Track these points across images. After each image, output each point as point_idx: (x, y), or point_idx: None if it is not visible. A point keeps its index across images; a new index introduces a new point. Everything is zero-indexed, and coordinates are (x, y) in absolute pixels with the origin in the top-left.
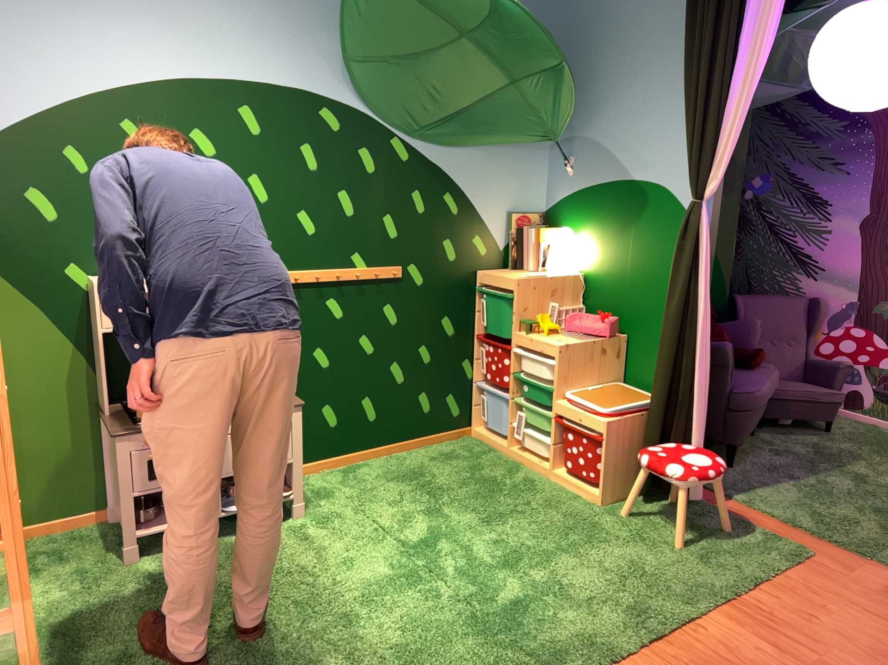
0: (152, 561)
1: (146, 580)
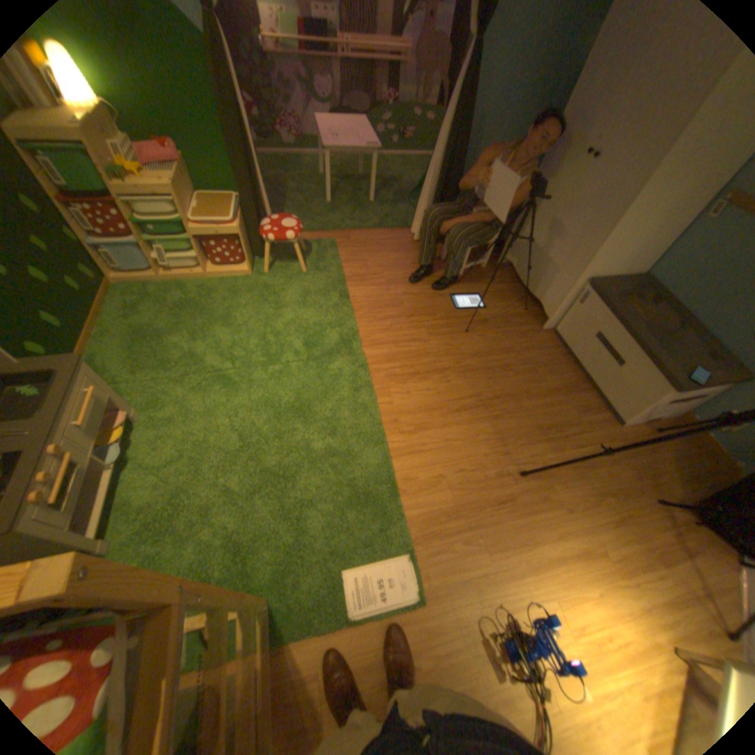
0: (113, 531)
1: (139, 536)
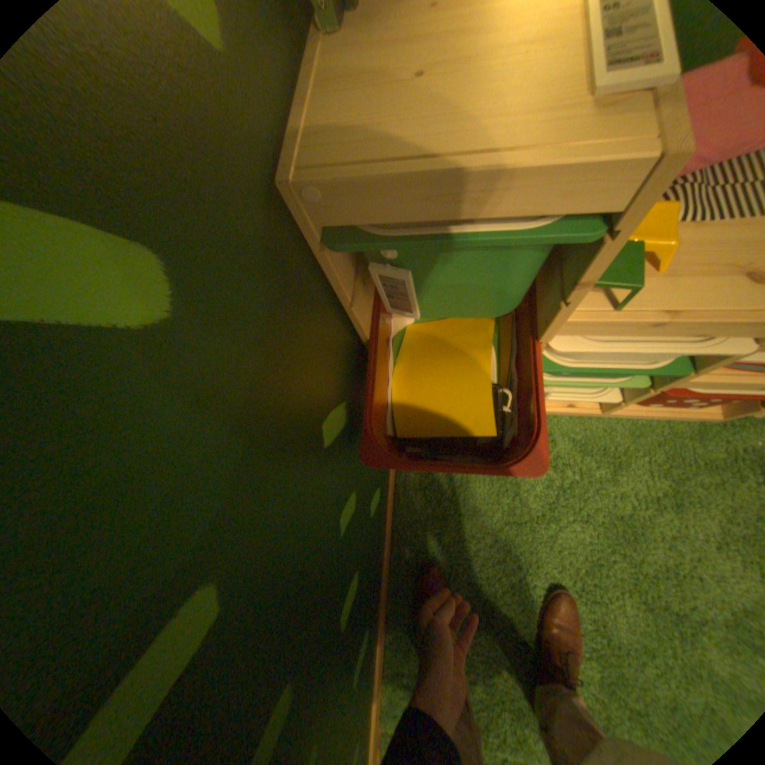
0: None
1: None
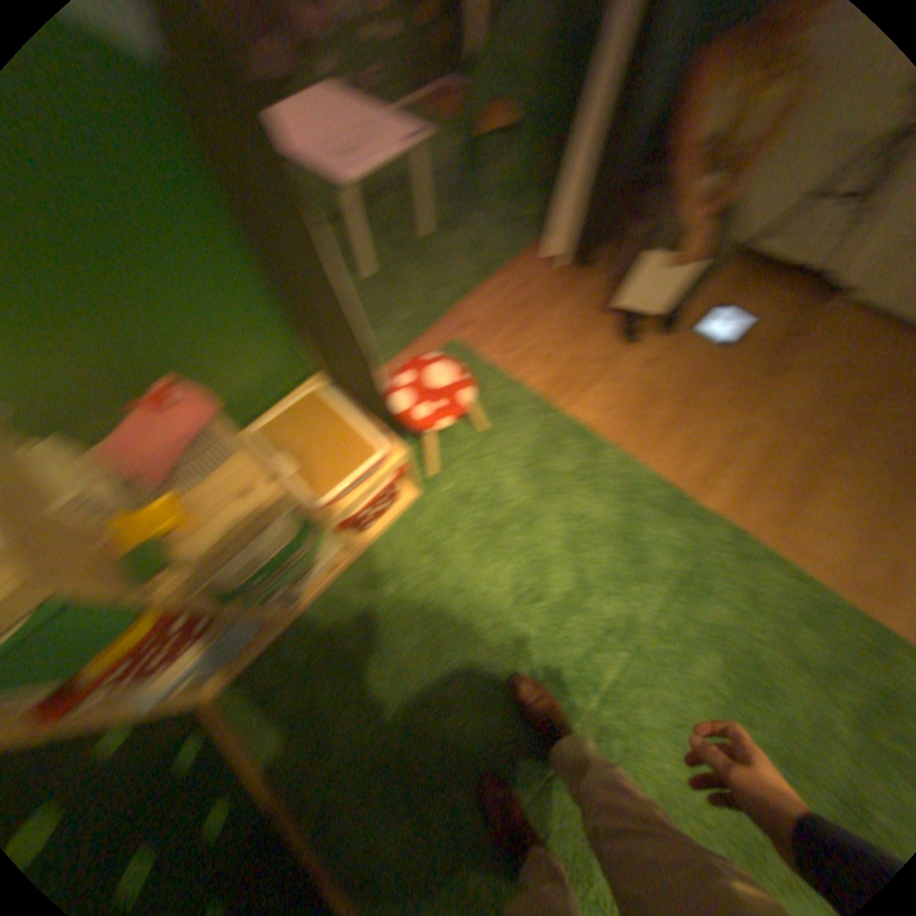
0: None
1: None
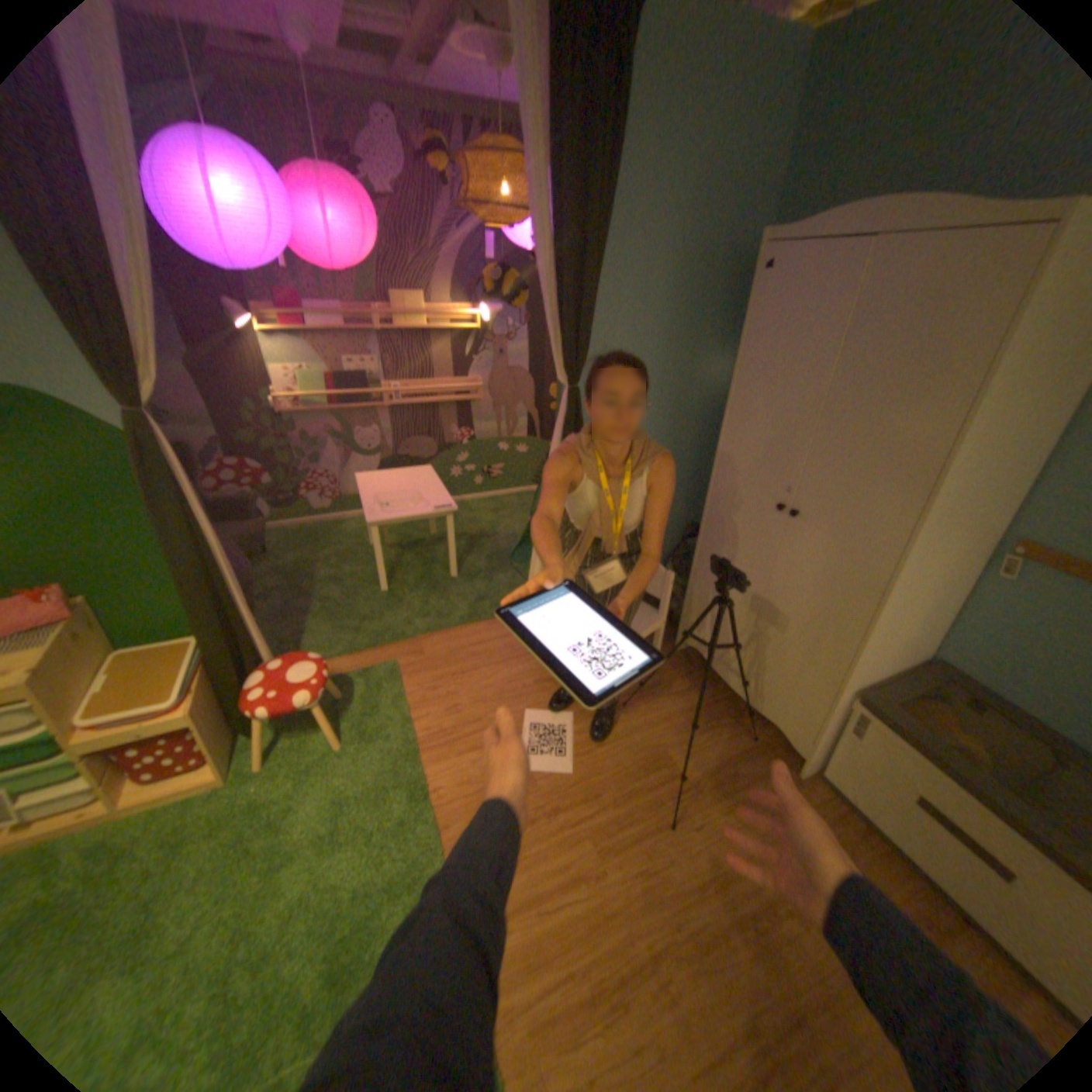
0: None
1: None
